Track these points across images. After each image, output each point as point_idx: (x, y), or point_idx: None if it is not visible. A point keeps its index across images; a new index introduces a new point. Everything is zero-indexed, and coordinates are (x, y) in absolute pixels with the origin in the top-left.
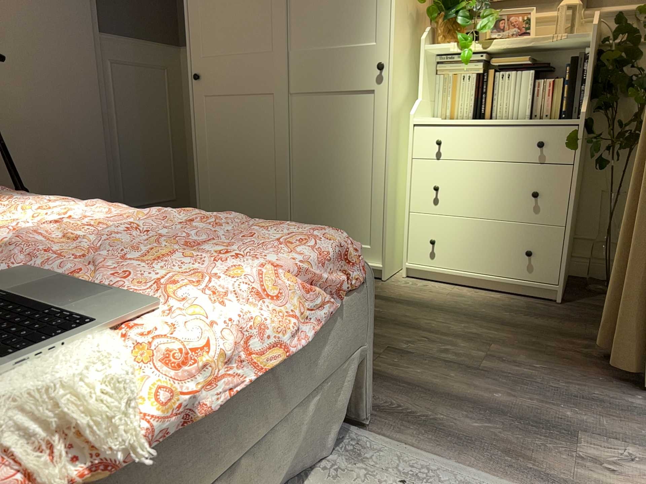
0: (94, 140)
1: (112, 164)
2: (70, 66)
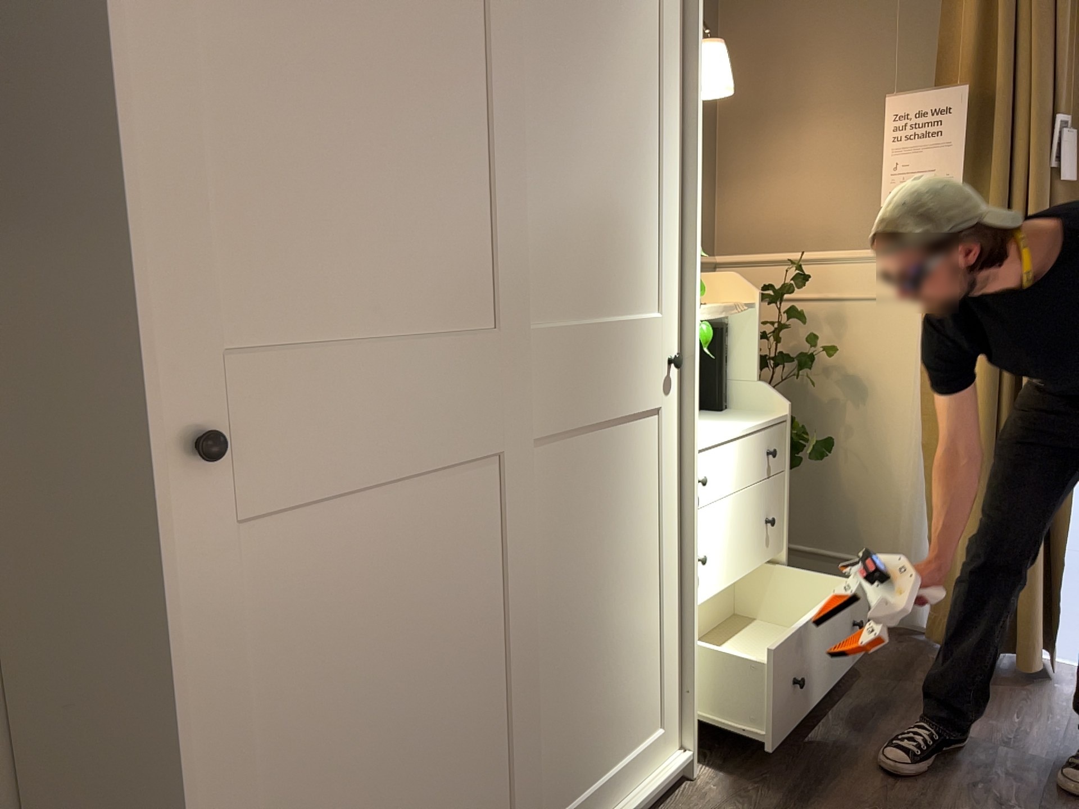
0: None
1: None
2: None
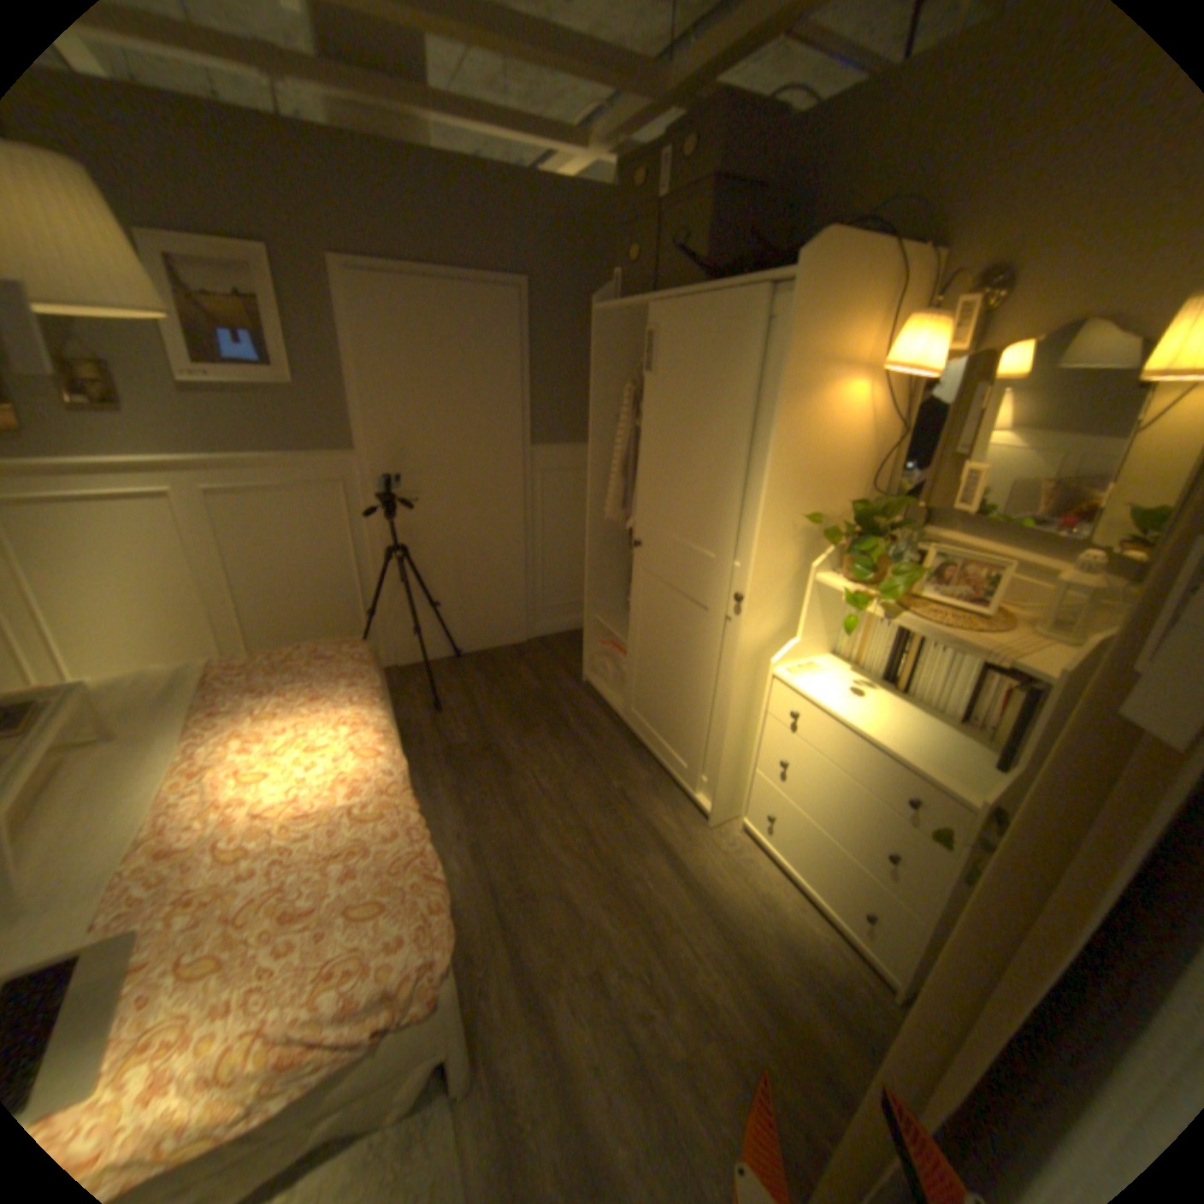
0: (511, 550)
1: (529, 570)
2: (492, 484)
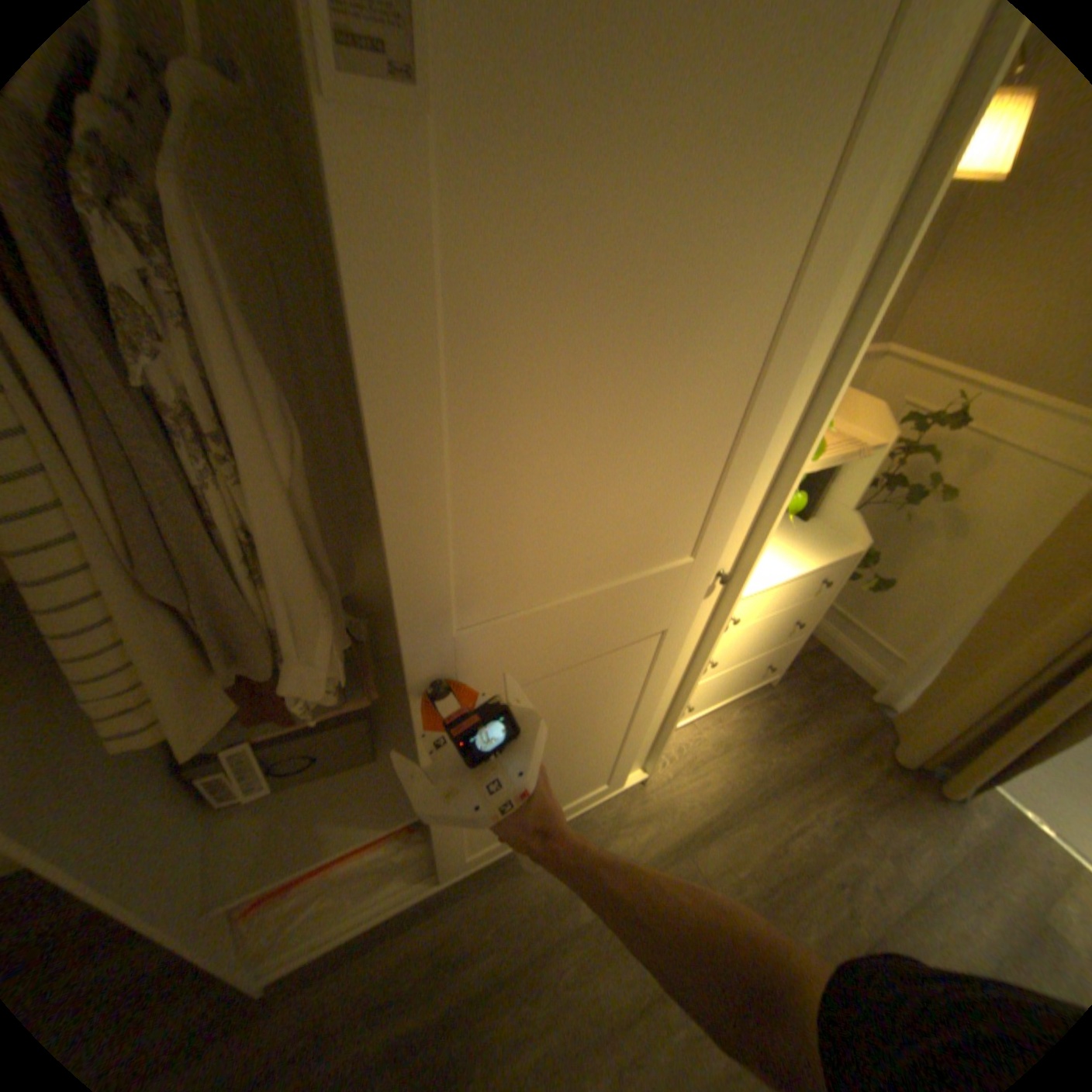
0: None
1: None
2: None
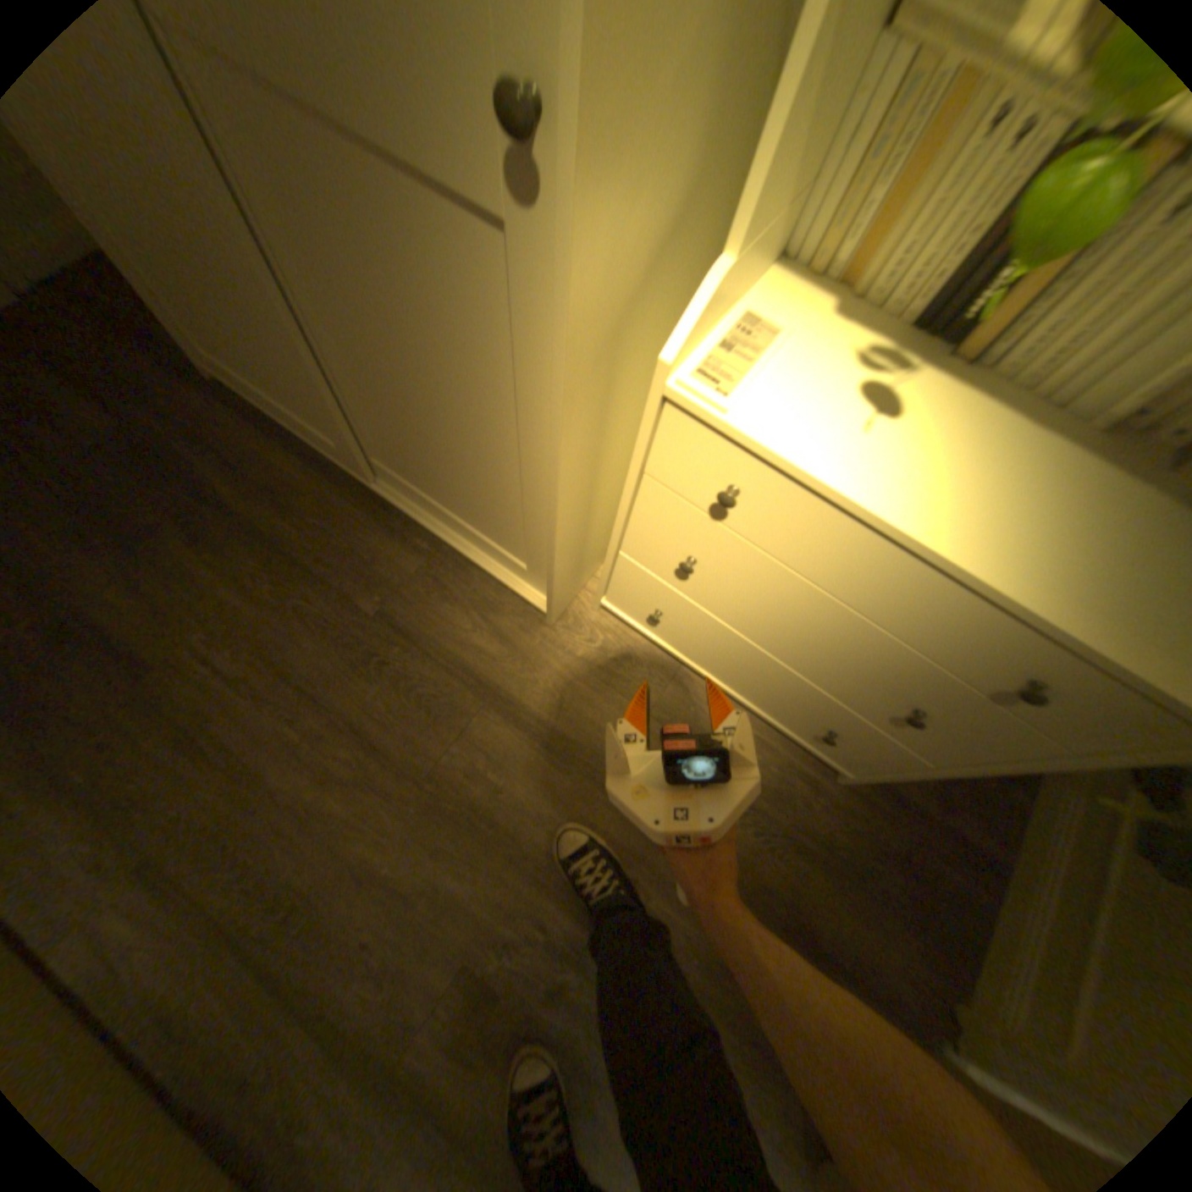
0: None
1: None
2: None
